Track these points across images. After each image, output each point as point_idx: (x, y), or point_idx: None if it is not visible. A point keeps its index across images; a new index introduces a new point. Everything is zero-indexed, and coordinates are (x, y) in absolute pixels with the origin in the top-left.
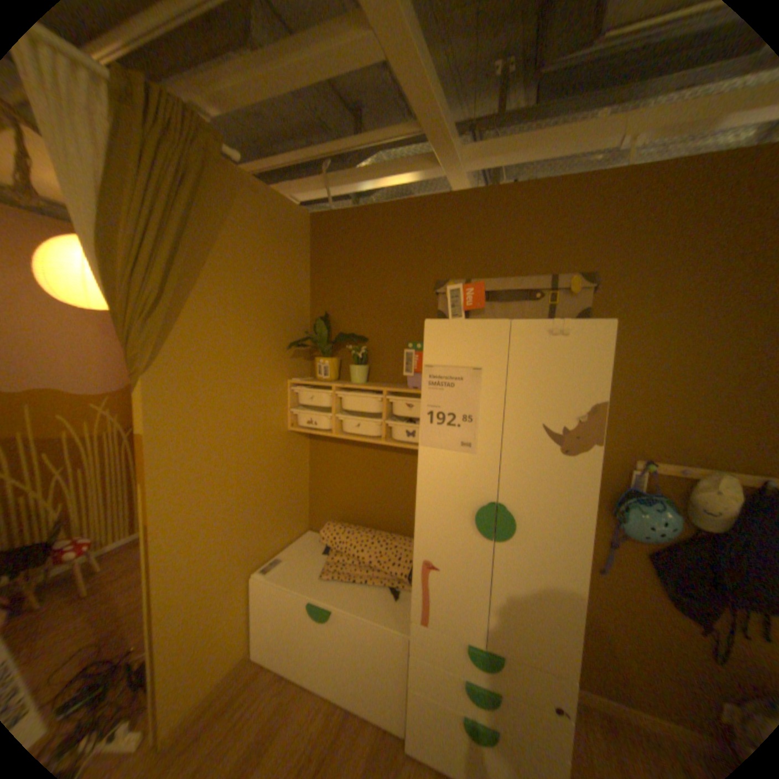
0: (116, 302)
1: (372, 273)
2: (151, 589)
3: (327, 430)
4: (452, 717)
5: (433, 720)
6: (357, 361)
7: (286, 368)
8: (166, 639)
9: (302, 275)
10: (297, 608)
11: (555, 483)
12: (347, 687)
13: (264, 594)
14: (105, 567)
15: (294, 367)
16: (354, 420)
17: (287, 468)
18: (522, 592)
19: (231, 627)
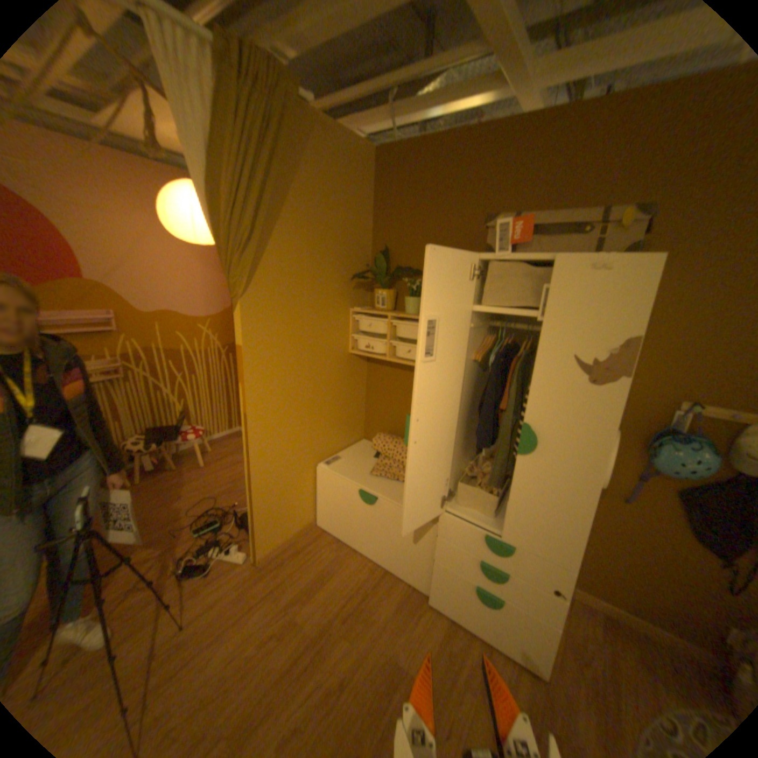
0: (221, 240)
1: (431, 207)
2: (250, 460)
3: (381, 355)
4: (467, 585)
5: (452, 585)
6: (412, 294)
7: (349, 298)
8: (260, 496)
9: (366, 210)
10: (352, 492)
11: (579, 409)
12: (388, 554)
13: (327, 479)
14: (214, 449)
15: (356, 298)
16: (405, 347)
17: (347, 385)
18: (537, 498)
19: (303, 499)
